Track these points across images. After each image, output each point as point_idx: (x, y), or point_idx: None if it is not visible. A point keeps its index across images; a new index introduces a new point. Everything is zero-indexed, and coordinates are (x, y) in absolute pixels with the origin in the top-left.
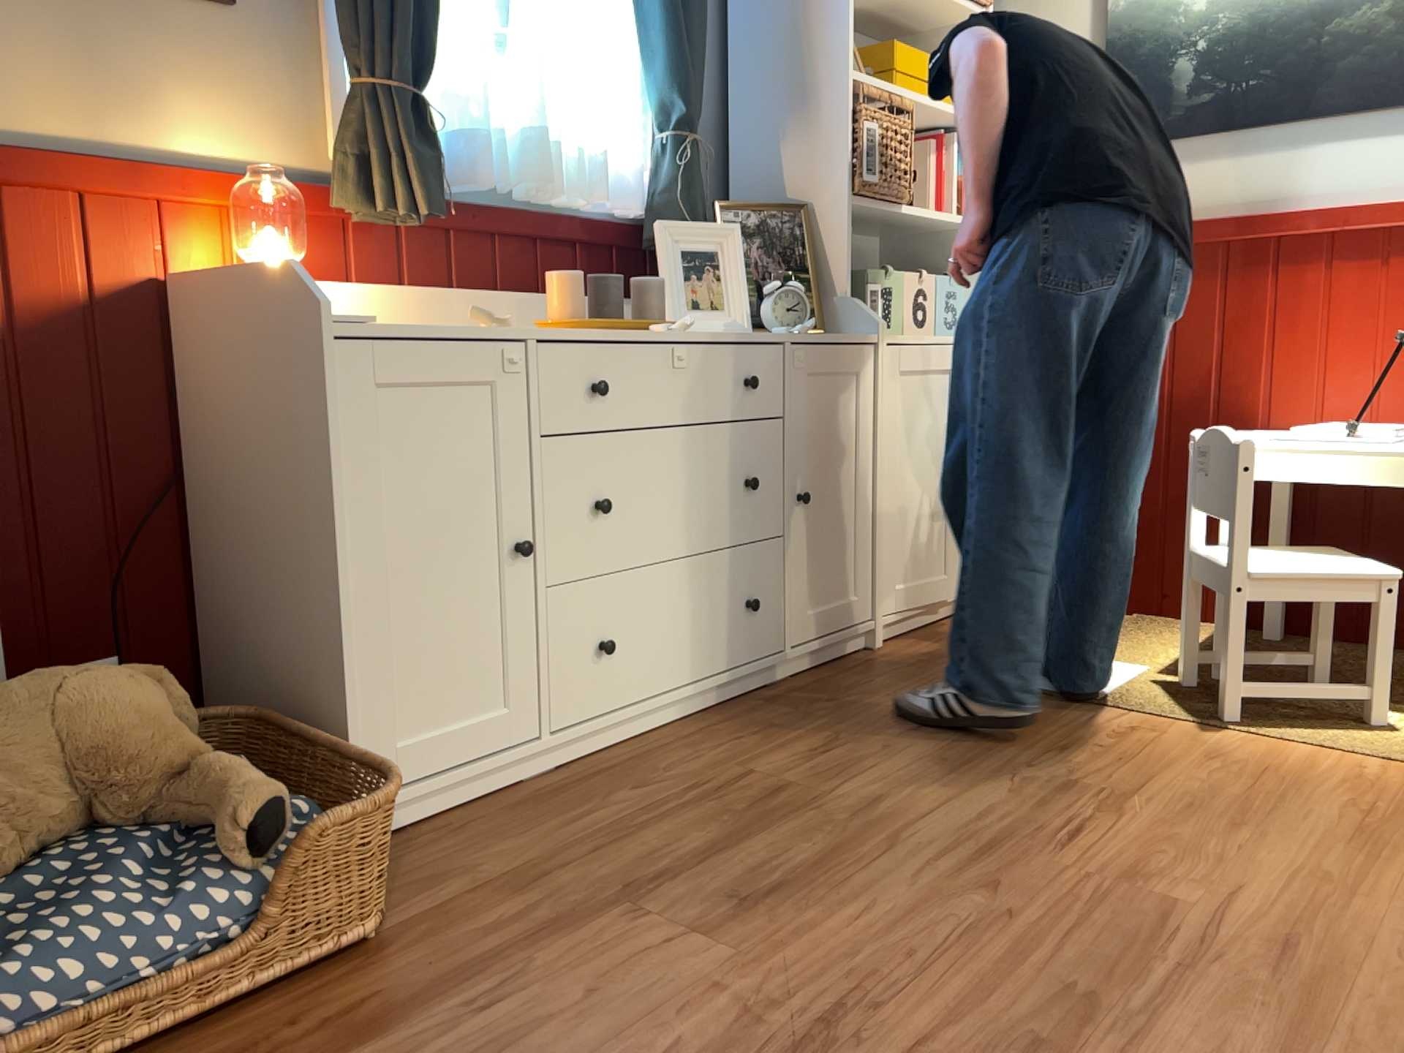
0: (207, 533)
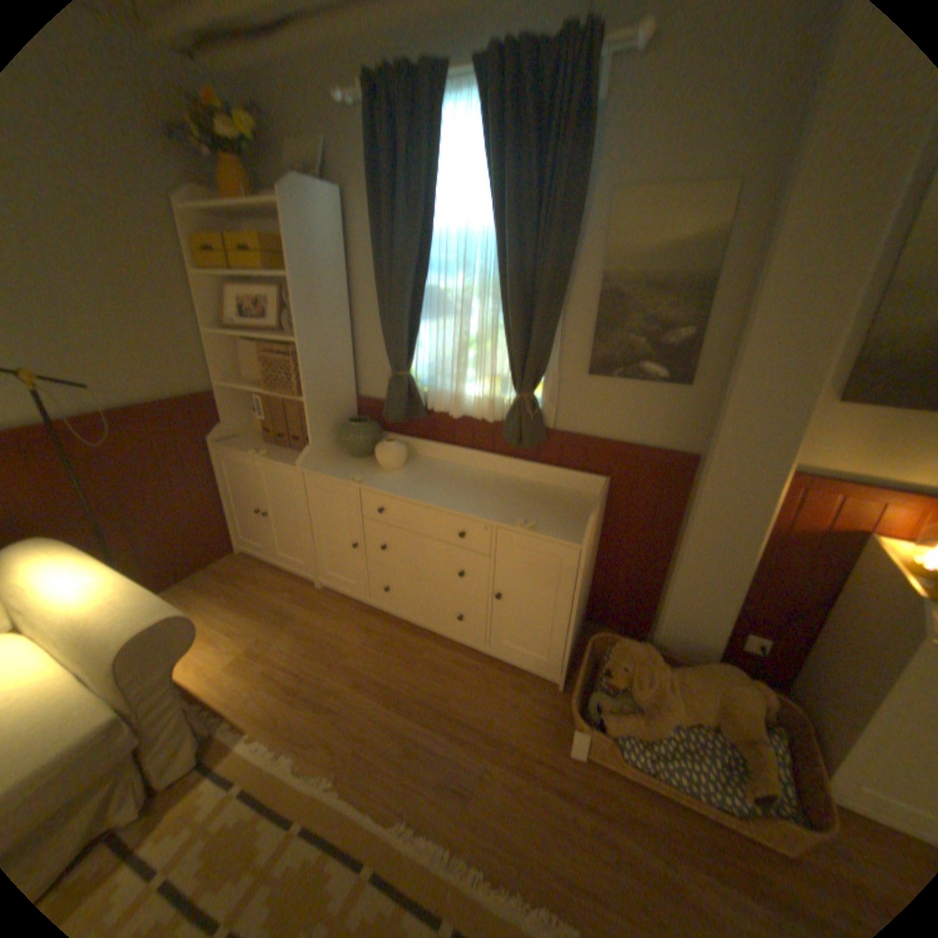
0: (832, 631)
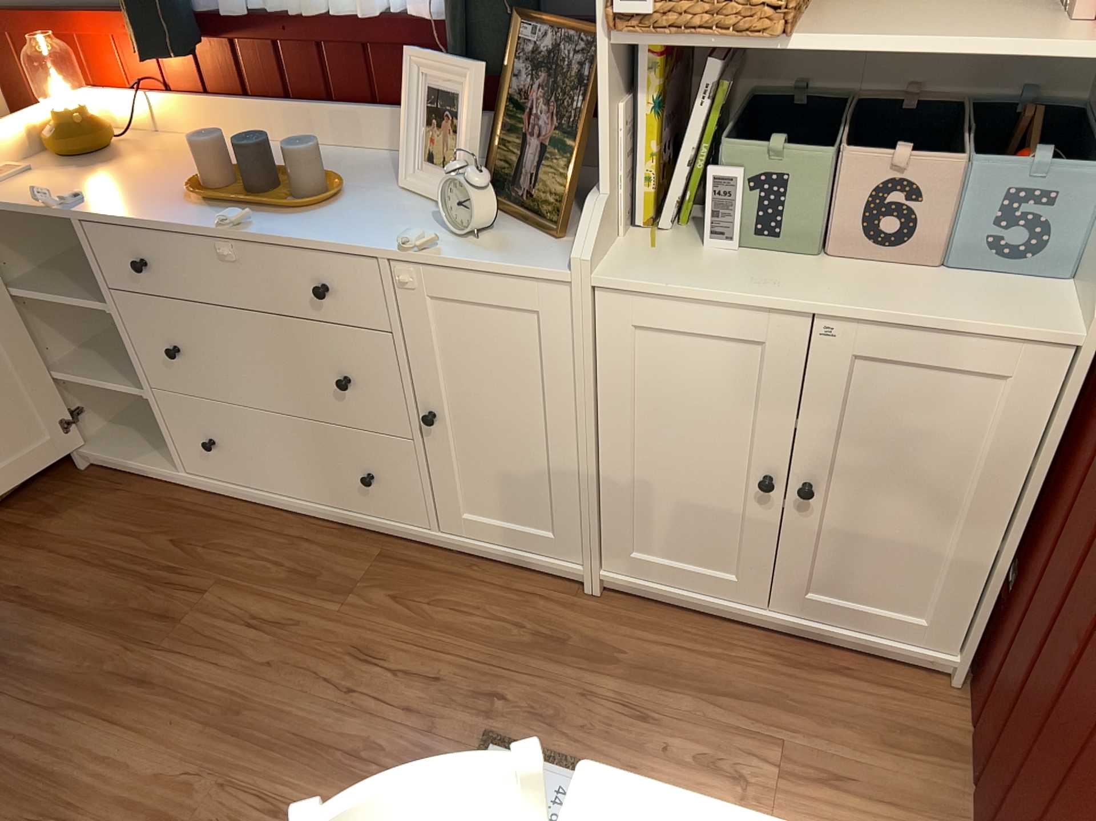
0: None
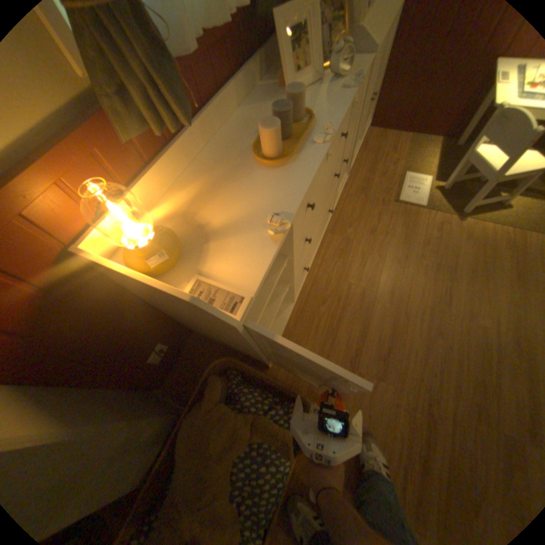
0: (166, 310)
